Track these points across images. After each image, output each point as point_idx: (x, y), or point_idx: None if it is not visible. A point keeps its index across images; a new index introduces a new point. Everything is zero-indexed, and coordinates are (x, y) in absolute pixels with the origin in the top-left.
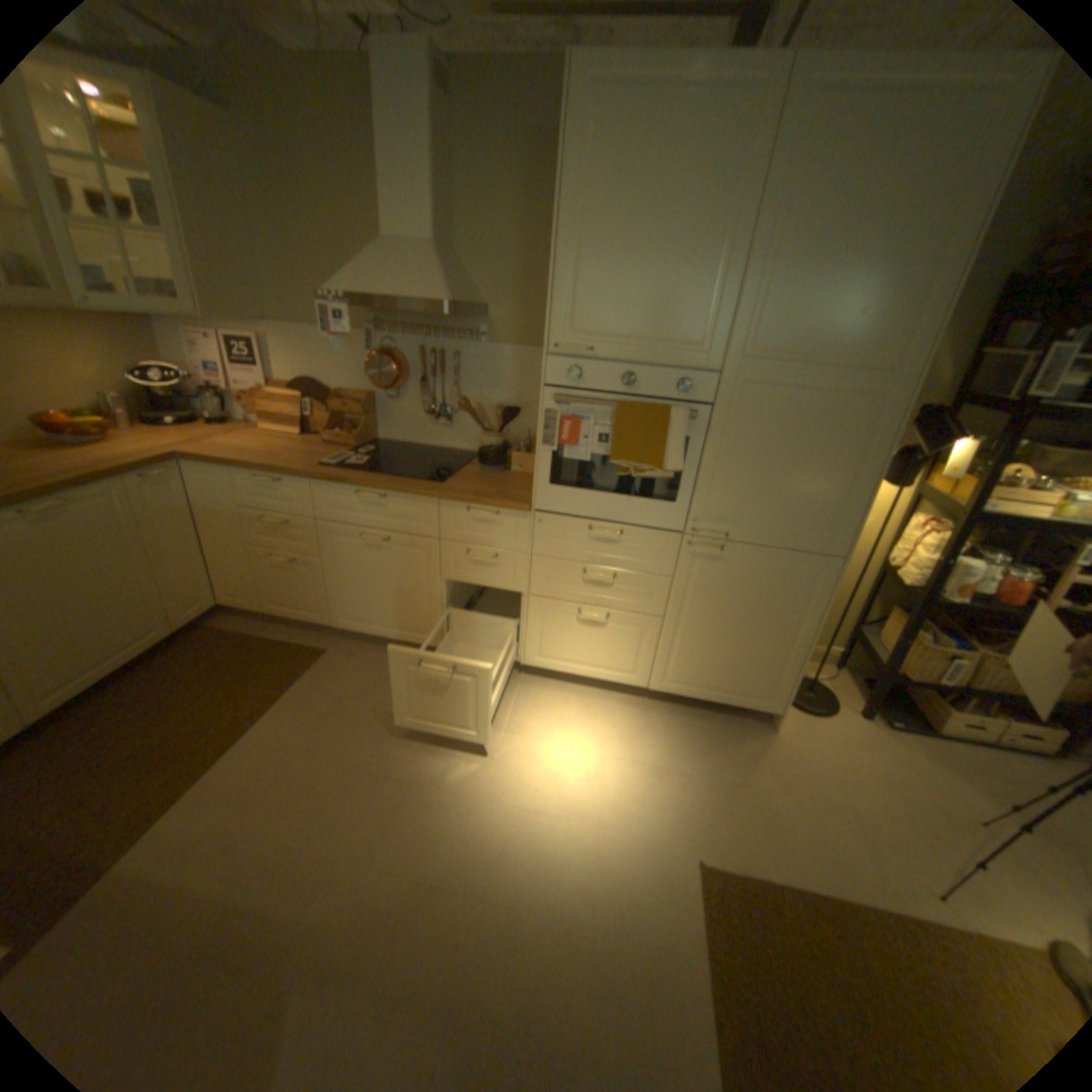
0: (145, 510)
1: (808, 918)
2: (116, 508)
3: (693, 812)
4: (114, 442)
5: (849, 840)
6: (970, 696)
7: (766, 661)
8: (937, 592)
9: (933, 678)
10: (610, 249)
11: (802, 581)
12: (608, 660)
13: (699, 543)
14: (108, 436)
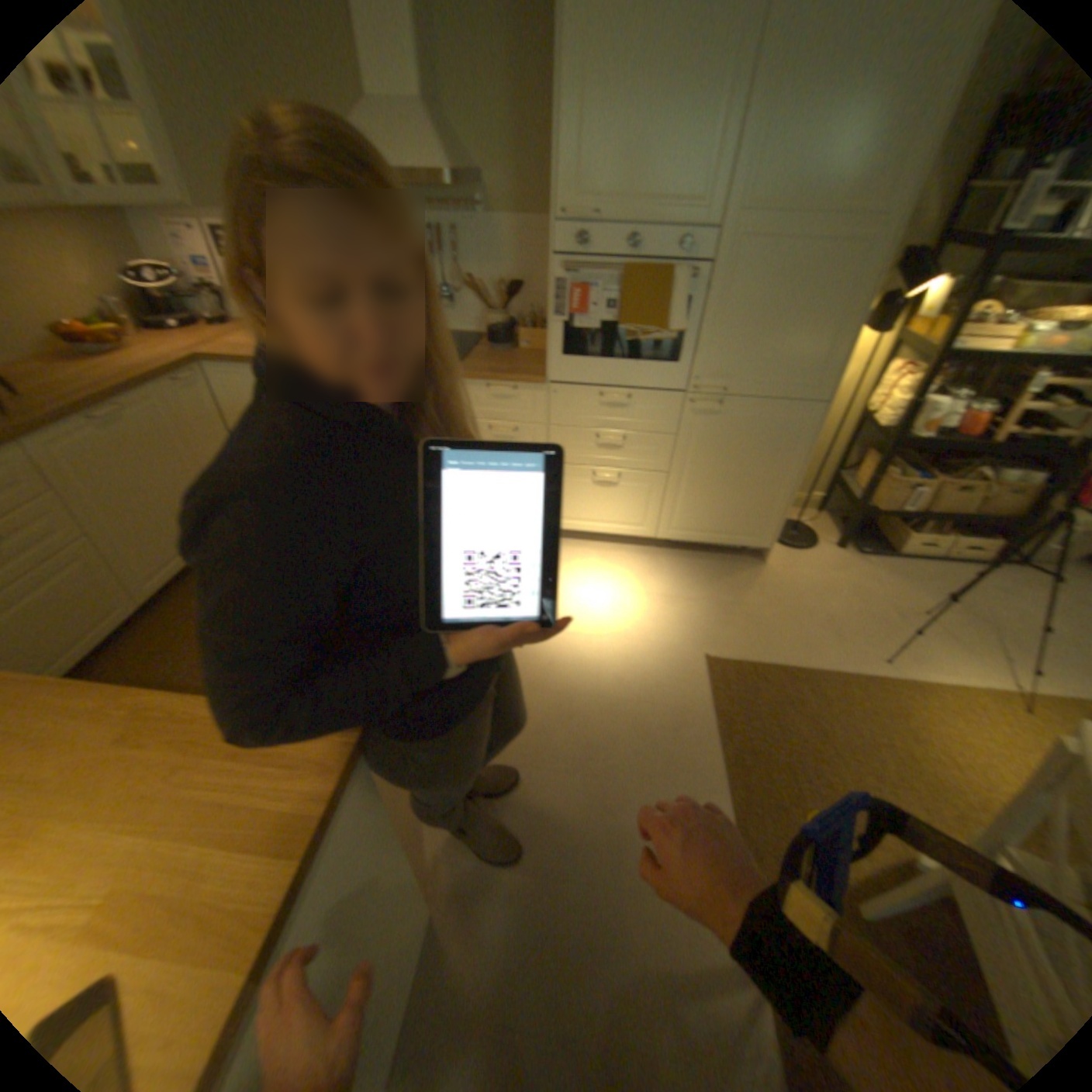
0: (186, 412)
1: (788, 682)
2: (163, 411)
3: (699, 624)
4: (134, 348)
5: (821, 632)
6: (928, 519)
7: (757, 502)
8: (907, 429)
9: (898, 506)
10: (613, 99)
11: (790, 427)
12: (621, 516)
13: (701, 400)
14: (124, 343)
